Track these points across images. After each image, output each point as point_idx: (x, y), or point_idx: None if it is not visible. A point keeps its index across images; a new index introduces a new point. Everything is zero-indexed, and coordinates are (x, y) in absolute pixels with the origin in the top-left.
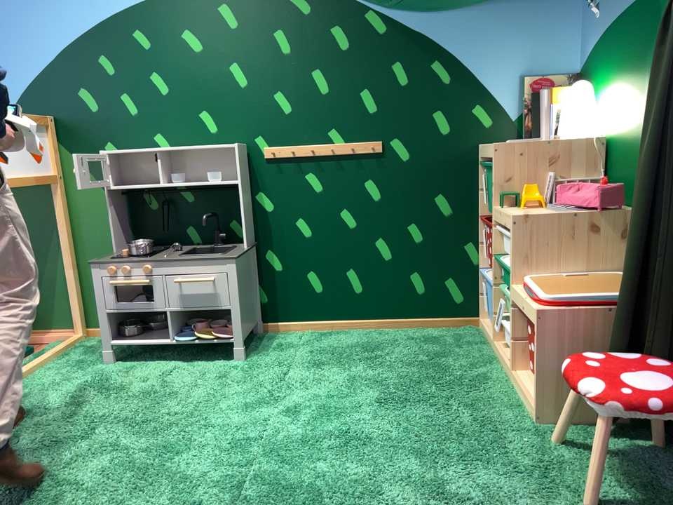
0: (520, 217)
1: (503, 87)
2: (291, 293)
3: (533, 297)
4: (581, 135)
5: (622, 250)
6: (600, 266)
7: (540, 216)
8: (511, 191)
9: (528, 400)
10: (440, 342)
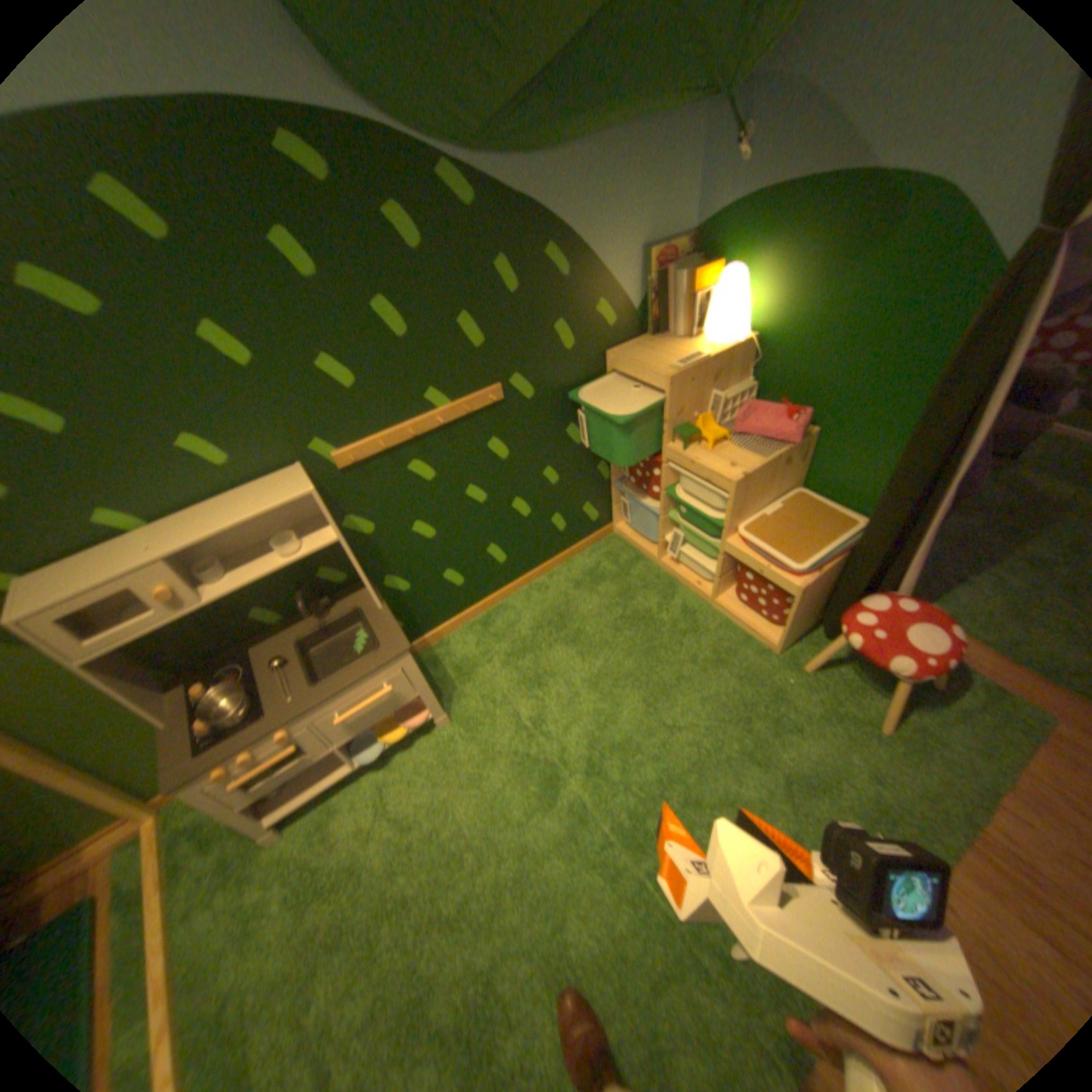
0: (741, 481)
1: (627, 267)
2: (430, 602)
3: (772, 563)
4: (738, 338)
5: (800, 471)
6: (784, 491)
7: (756, 472)
8: (683, 425)
9: (758, 634)
10: (604, 575)
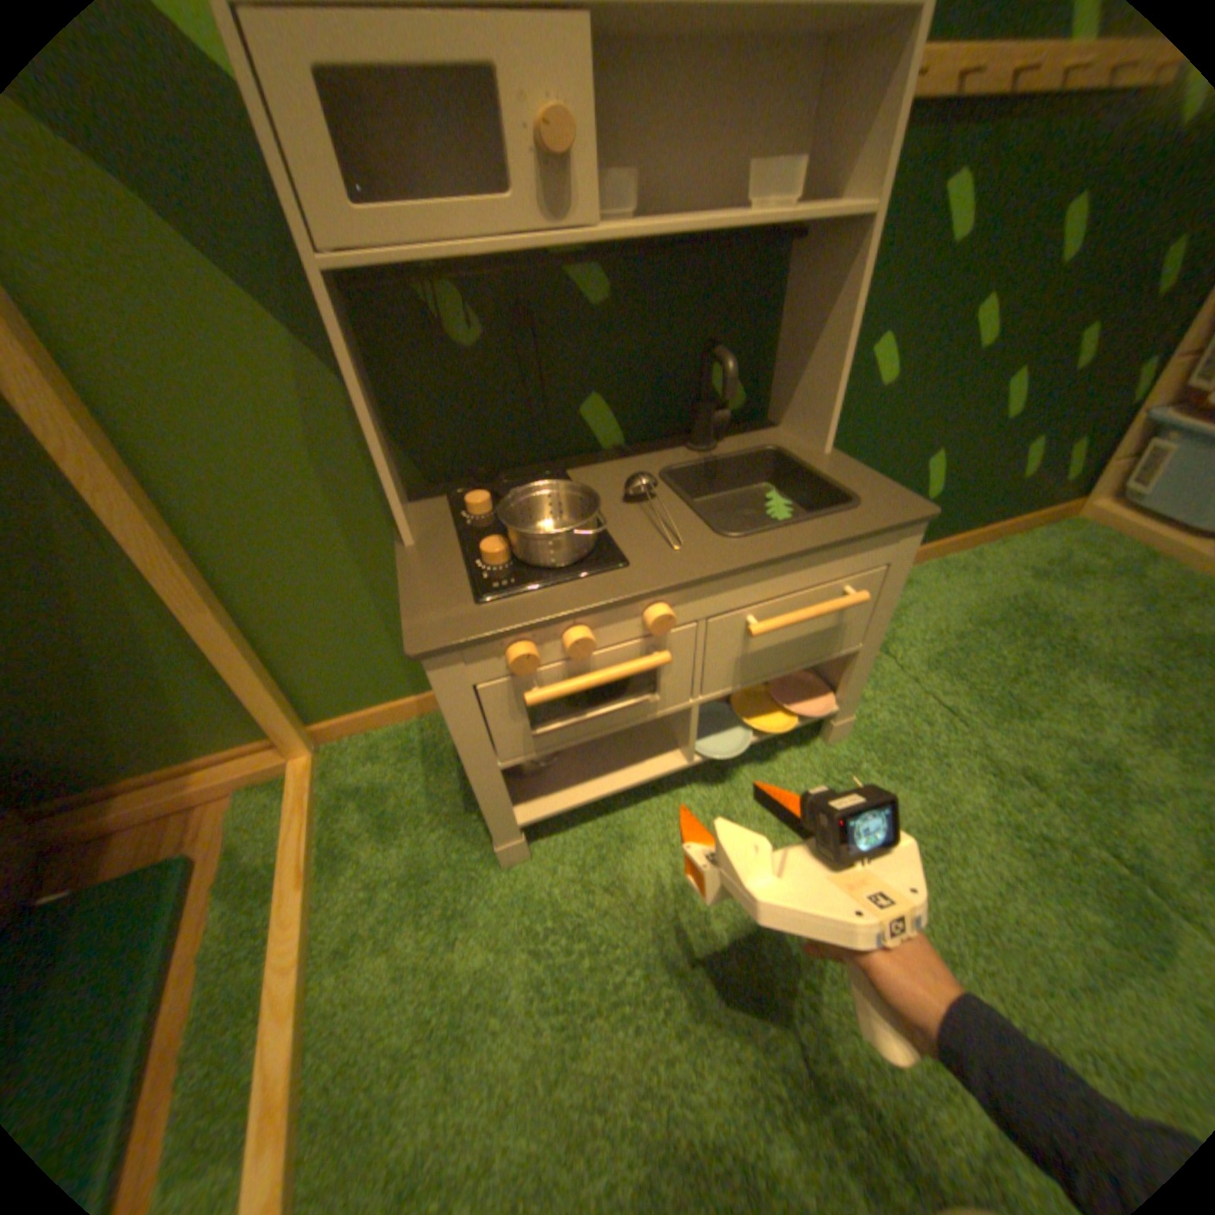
0: None
1: None
2: None
3: None
4: None
5: None
6: None
7: None
8: None
9: None
10: (1091, 571)
